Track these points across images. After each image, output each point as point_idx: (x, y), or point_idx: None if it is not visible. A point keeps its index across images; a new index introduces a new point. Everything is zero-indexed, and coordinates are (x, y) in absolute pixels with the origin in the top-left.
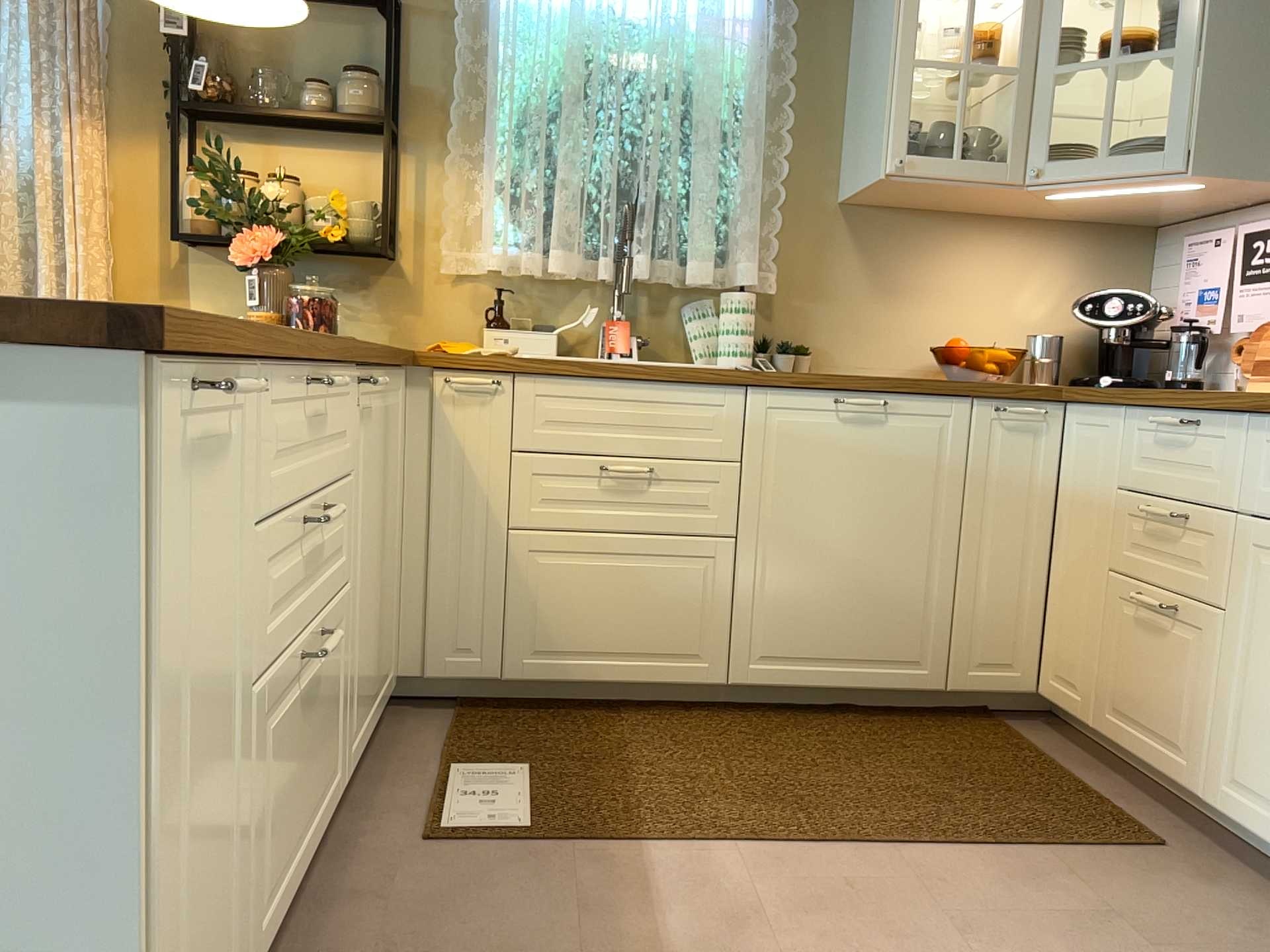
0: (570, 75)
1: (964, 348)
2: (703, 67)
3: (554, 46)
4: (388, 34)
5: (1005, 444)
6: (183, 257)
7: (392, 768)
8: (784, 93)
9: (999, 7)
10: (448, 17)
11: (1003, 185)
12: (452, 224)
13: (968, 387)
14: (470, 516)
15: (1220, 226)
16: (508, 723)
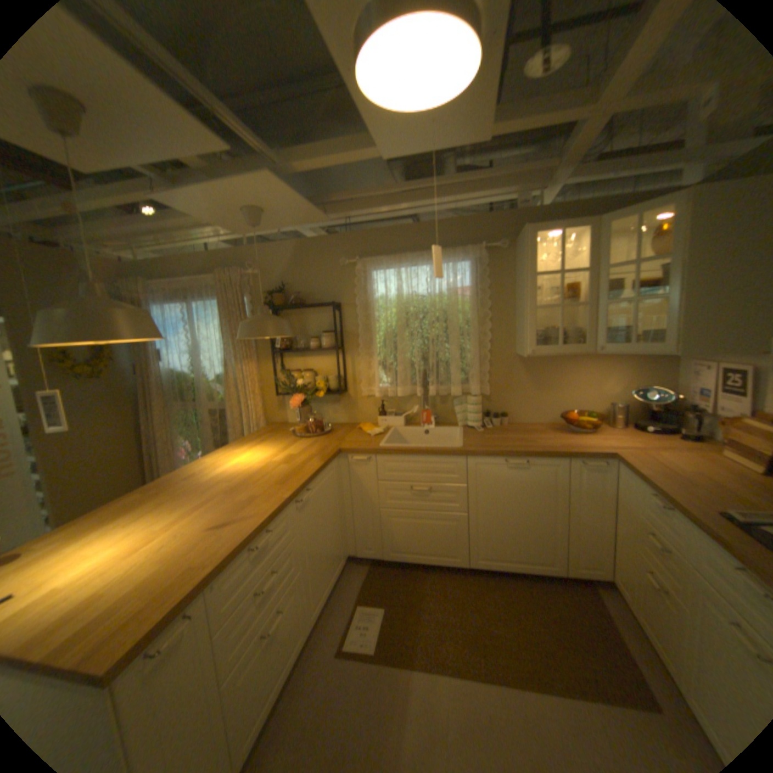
0: (398, 322)
1: (574, 418)
2: (450, 311)
3: (393, 310)
4: (336, 314)
5: (587, 477)
6: (281, 397)
7: (338, 605)
8: (485, 315)
9: (582, 265)
10: (355, 304)
11: (585, 353)
12: (363, 379)
13: (566, 455)
14: (366, 504)
15: (712, 356)
16: (385, 578)
